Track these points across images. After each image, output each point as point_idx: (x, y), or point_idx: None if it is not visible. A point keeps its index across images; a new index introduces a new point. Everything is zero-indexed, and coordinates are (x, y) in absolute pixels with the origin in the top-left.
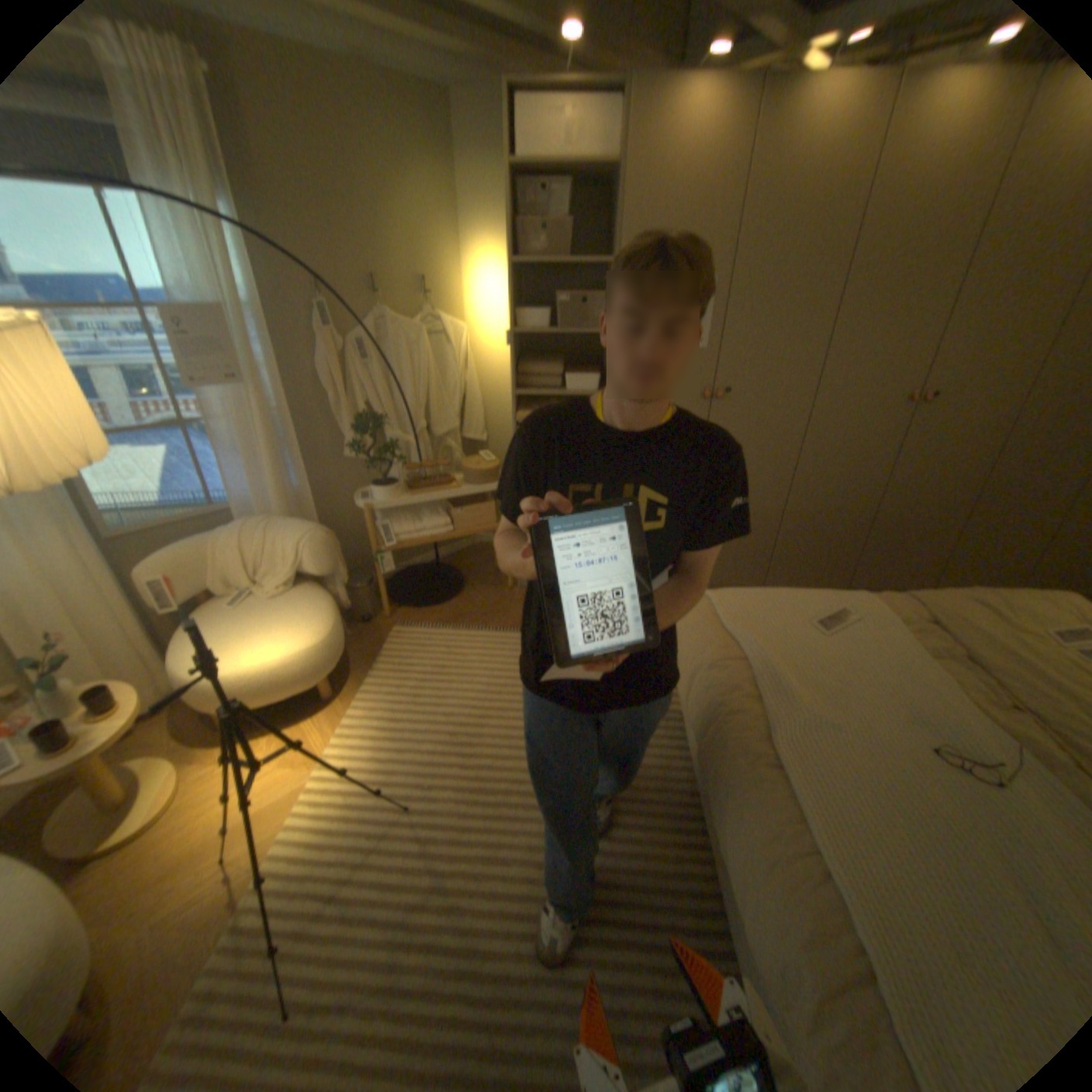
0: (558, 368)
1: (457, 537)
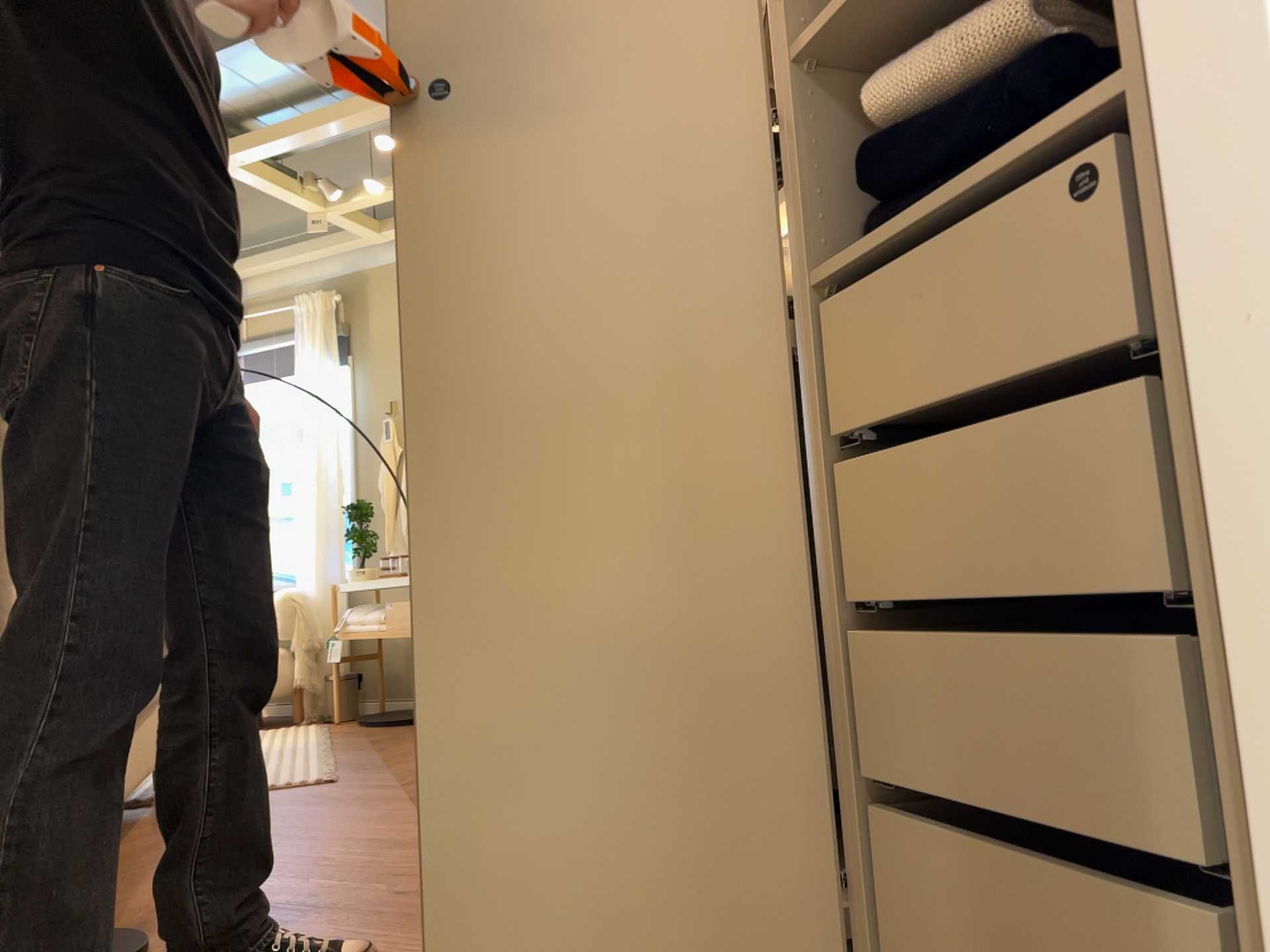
0: None
1: (389, 631)
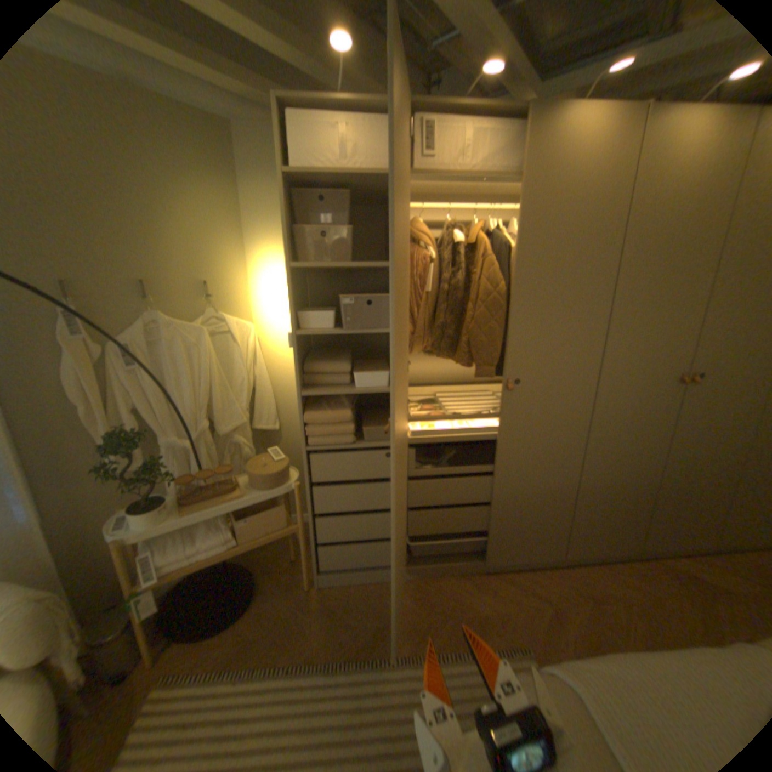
0: (347, 363)
1: (241, 551)
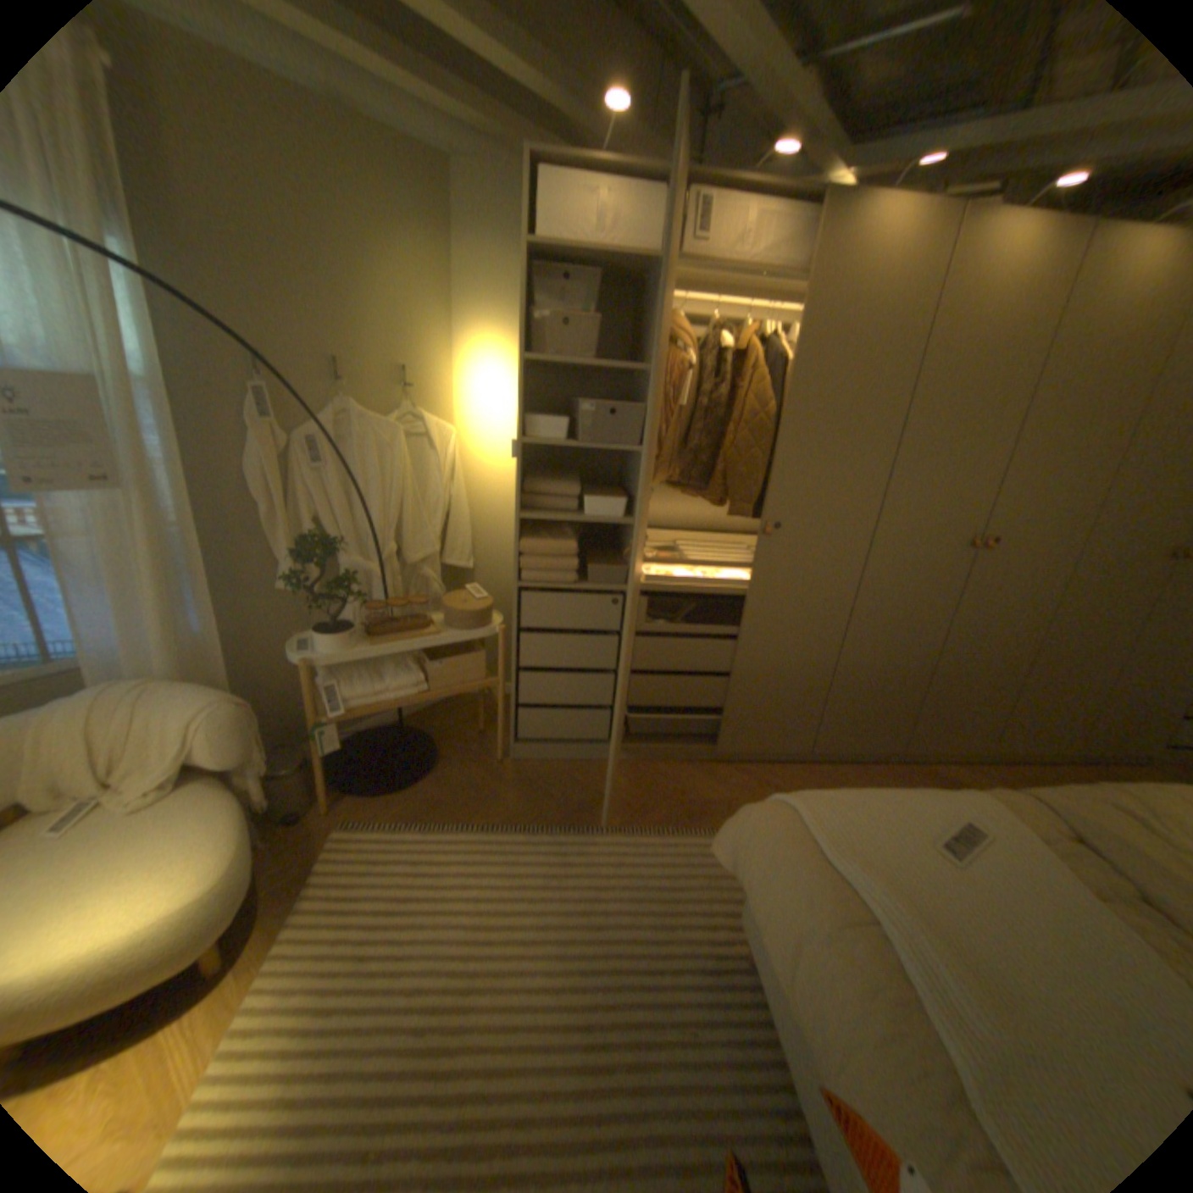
0: (573, 487)
1: (432, 697)
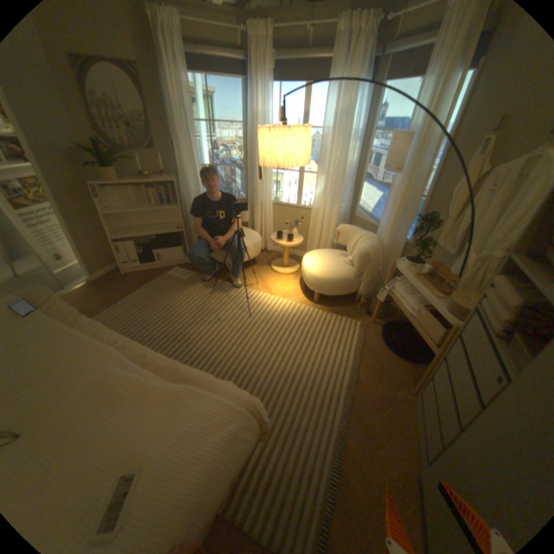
0: None
1: (412, 322)
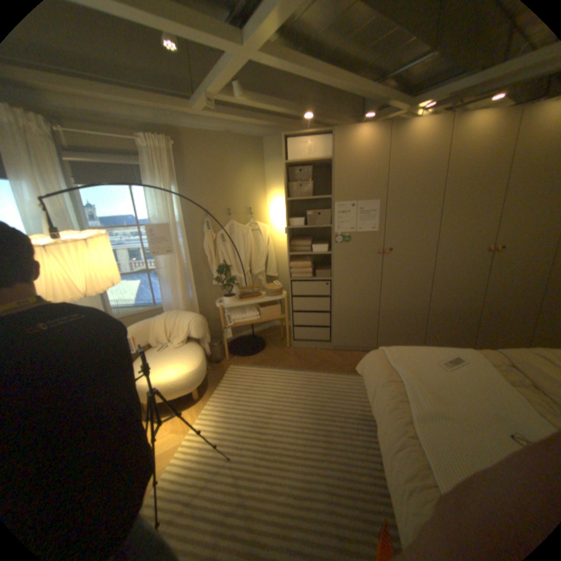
0: (309, 242)
1: (261, 321)
